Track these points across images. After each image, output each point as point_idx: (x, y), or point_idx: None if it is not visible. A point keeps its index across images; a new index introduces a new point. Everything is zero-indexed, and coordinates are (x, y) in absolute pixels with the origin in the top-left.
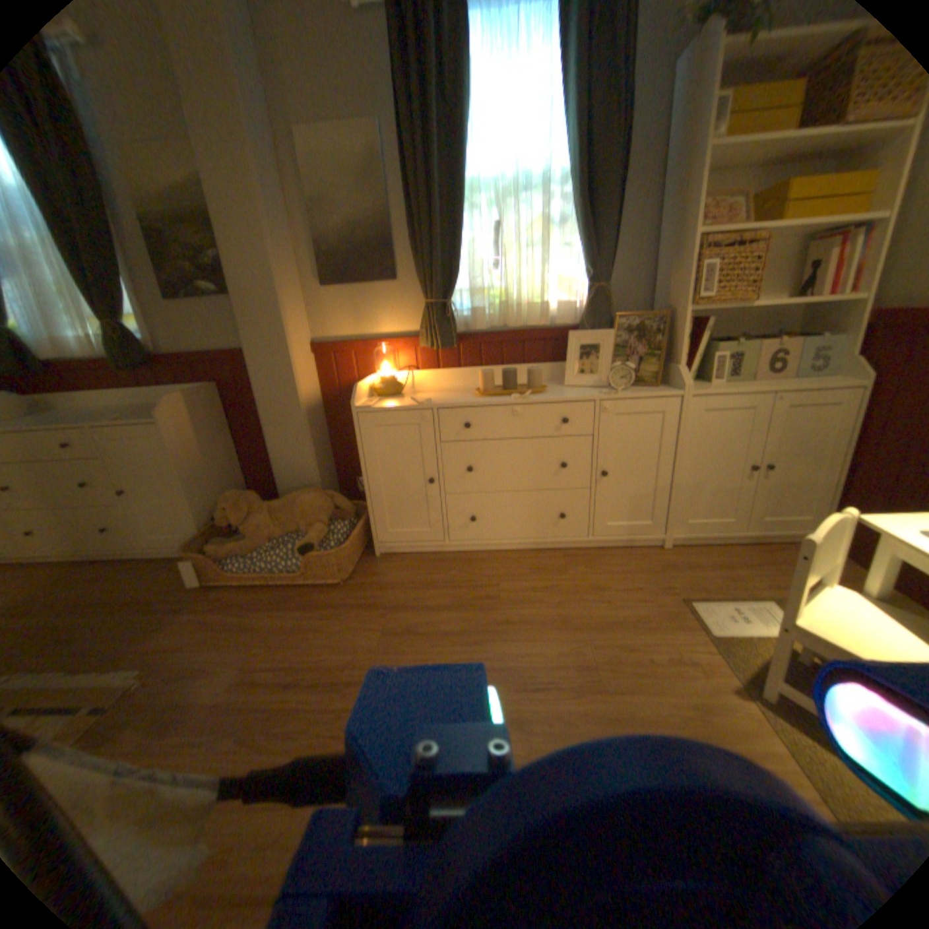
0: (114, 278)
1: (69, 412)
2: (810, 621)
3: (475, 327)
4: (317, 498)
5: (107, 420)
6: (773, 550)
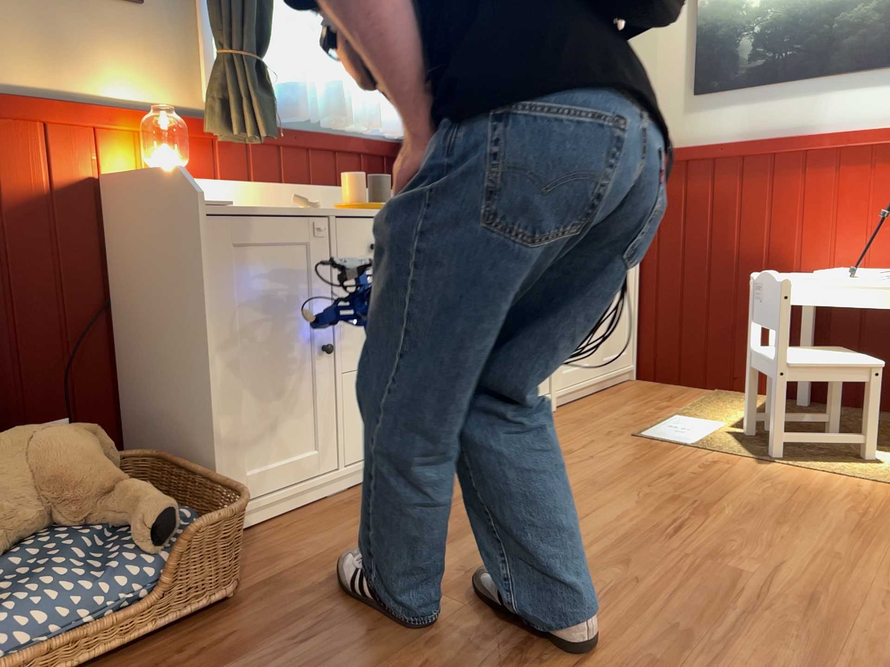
0: None
1: None
2: (789, 359)
3: (295, 113)
4: (79, 434)
5: None
6: (615, 390)
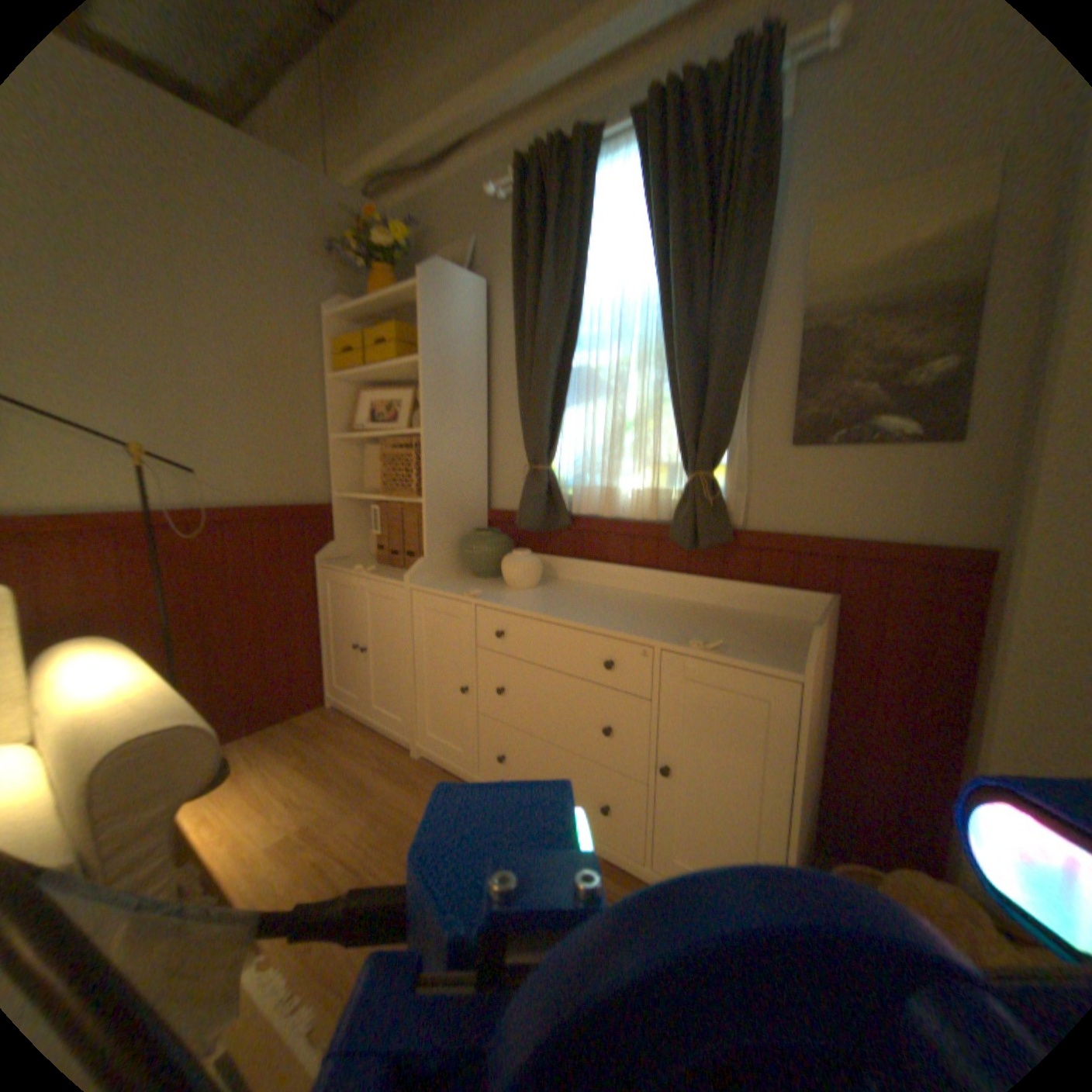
0: (735, 407)
1: (585, 589)
2: None
3: None
4: None
5: (702, 647)
6: None
